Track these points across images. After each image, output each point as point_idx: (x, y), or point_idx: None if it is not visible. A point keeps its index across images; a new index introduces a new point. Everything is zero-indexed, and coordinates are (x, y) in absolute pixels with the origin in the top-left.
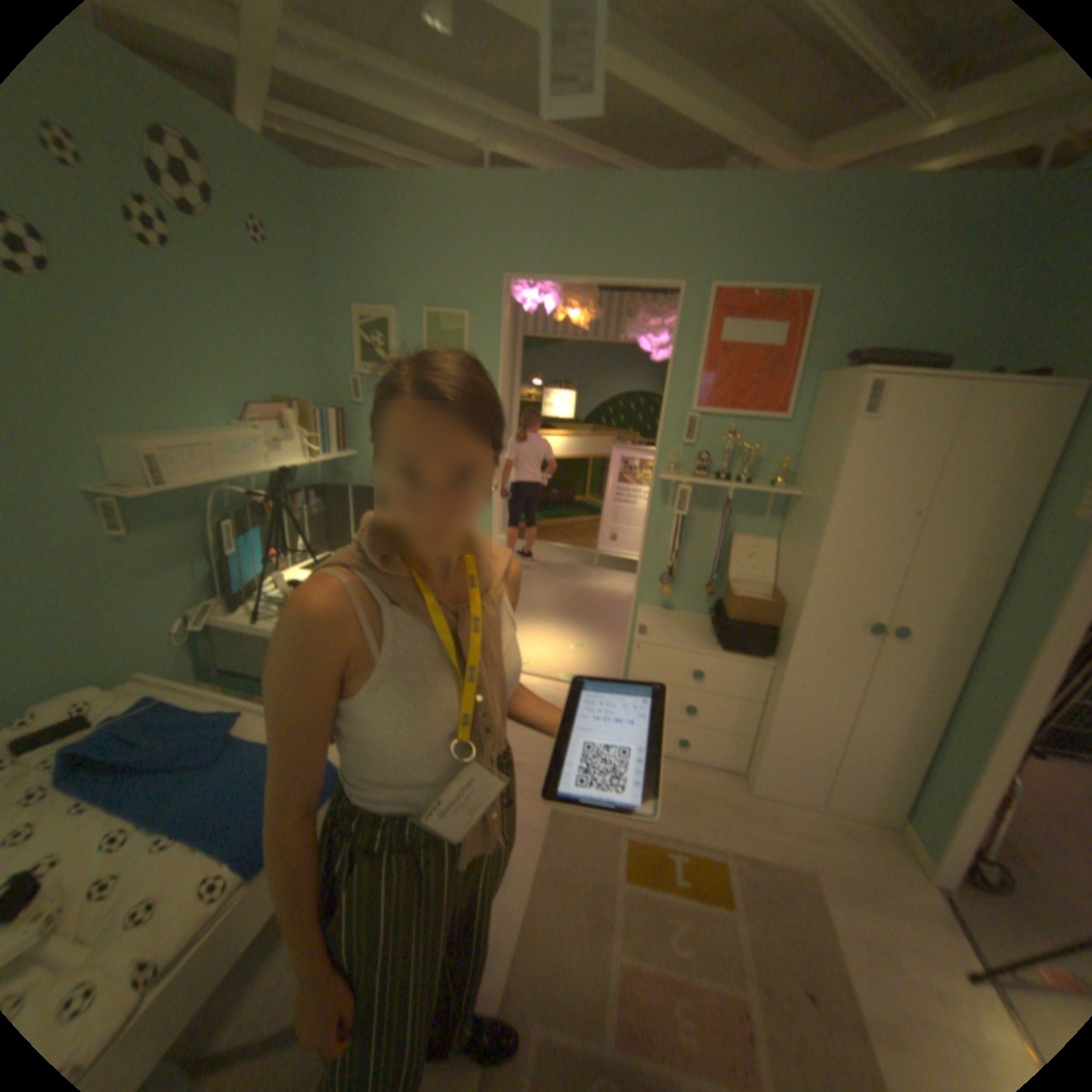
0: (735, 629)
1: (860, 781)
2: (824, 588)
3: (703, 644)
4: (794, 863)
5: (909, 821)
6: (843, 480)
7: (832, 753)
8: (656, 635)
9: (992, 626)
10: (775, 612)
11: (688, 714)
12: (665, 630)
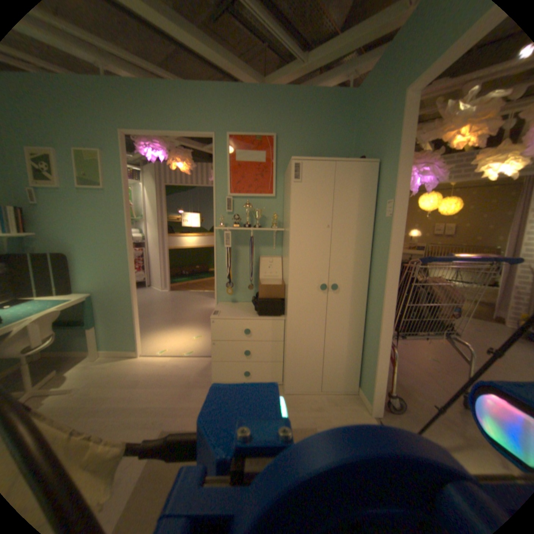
0: (261, 303)
1: (333, 371)
2: (294, 270)
3: (247, 315)
4: (304, 425)
5: (359, 388)
6: (291, 213)
7: (317, 359)
8: (223, 314)
9: (369, 278)
10: (279, 290)
11: (245, 356)
12: (228, 312)
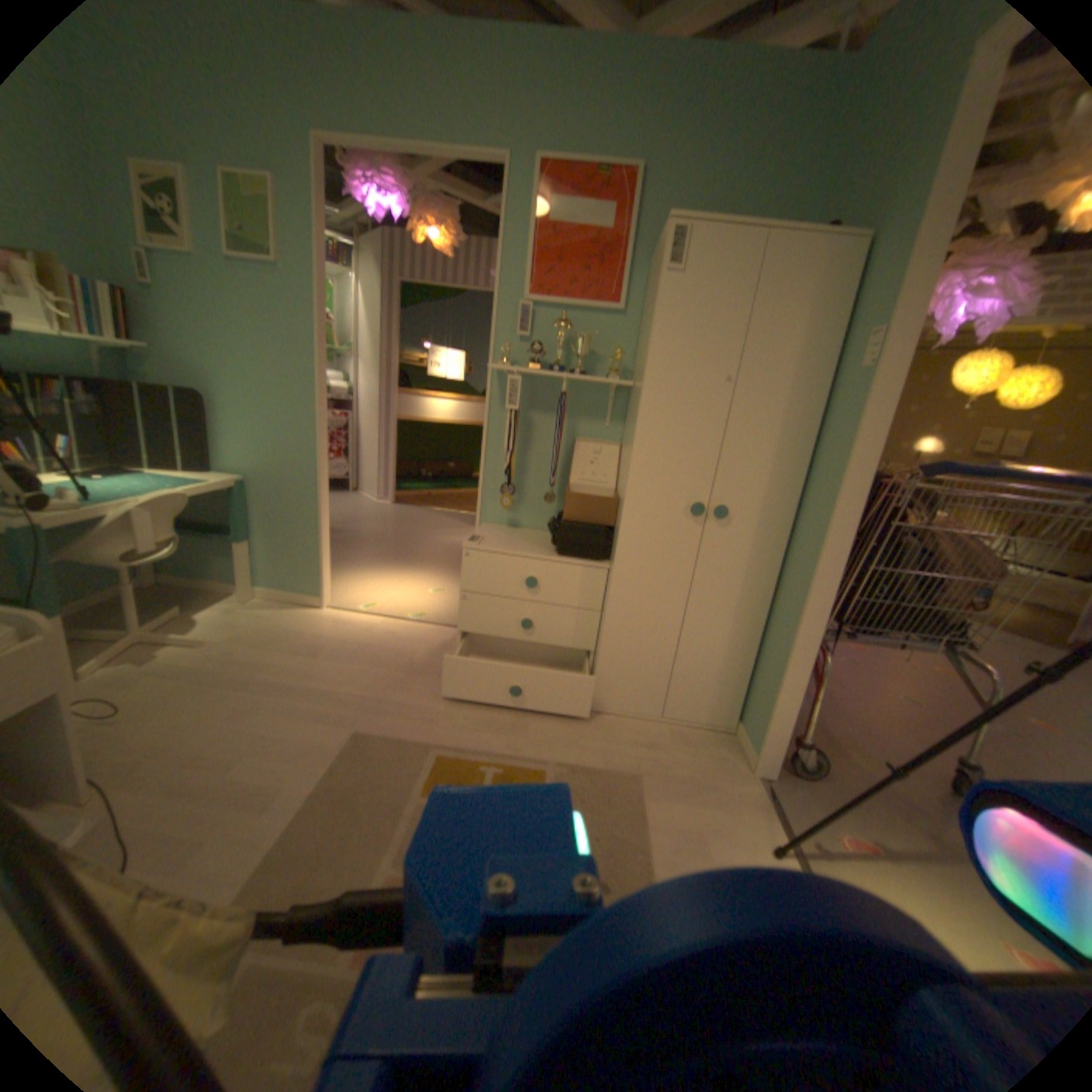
0: (565, 530)
1: (691, 683)
2: (642, 468)
3: (536, 551)
4: (617, 768)
5: (739, 723)
6: (652, 344)
7: (662, 655)
8: (488, 544)
9: (800, 503)
10: (606, 510)
11: (522, 629)
12: (499, 541)
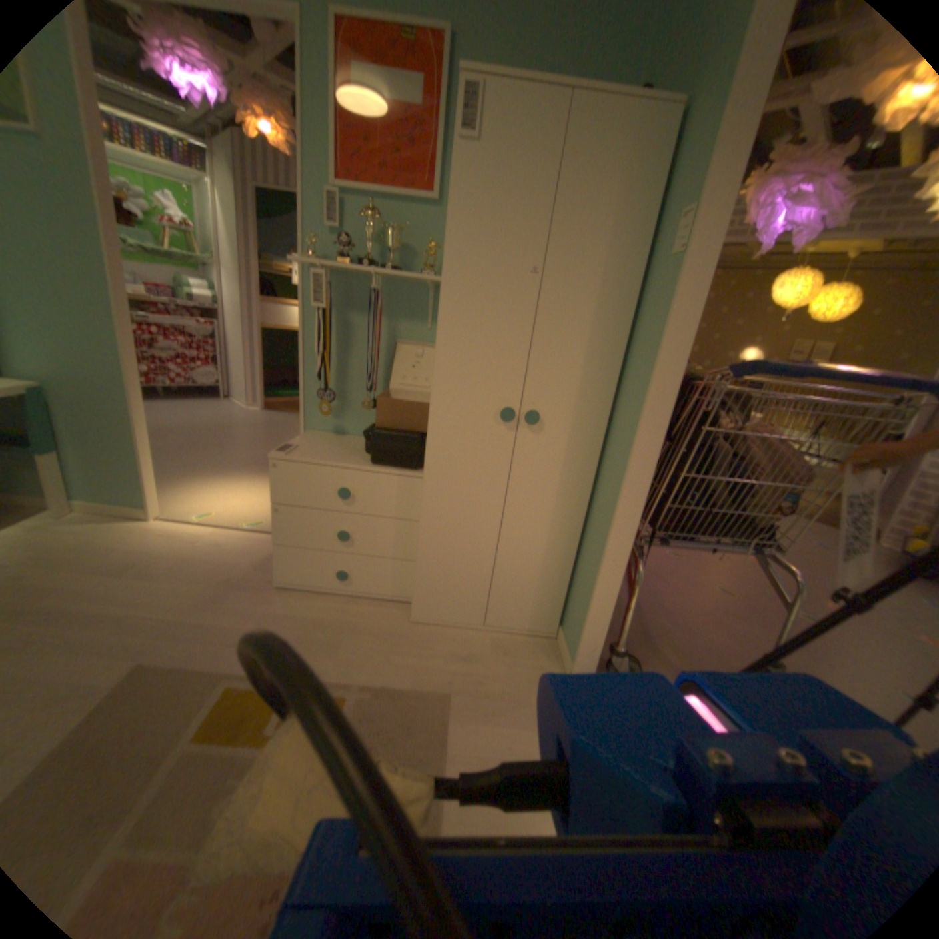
0: (378, 438)
1: (510, 592)
2: (447, 371)
3: (351, 461)
4: (427, 687)
5: (559, 628)
6: (449, 227)
7: (480, 566)
8: (299, 454)
9: (614, 408)
10: (421, 417)
11: (339, 542)
12: (315, 451)
